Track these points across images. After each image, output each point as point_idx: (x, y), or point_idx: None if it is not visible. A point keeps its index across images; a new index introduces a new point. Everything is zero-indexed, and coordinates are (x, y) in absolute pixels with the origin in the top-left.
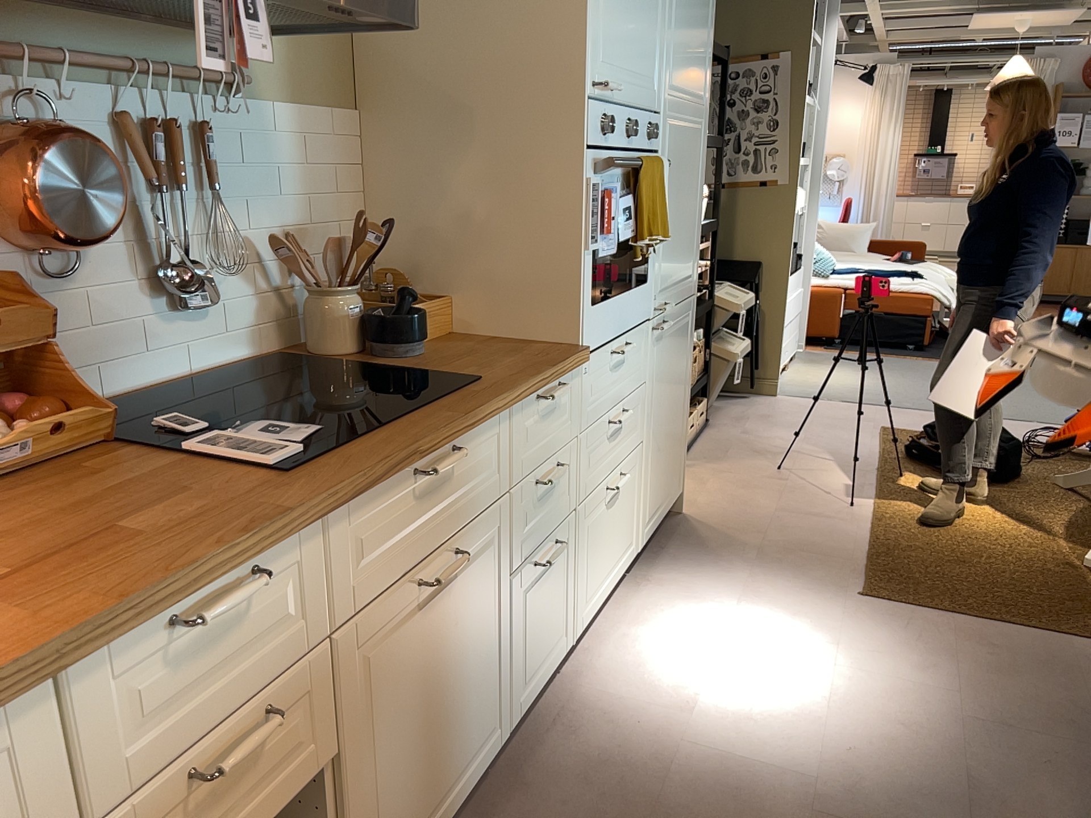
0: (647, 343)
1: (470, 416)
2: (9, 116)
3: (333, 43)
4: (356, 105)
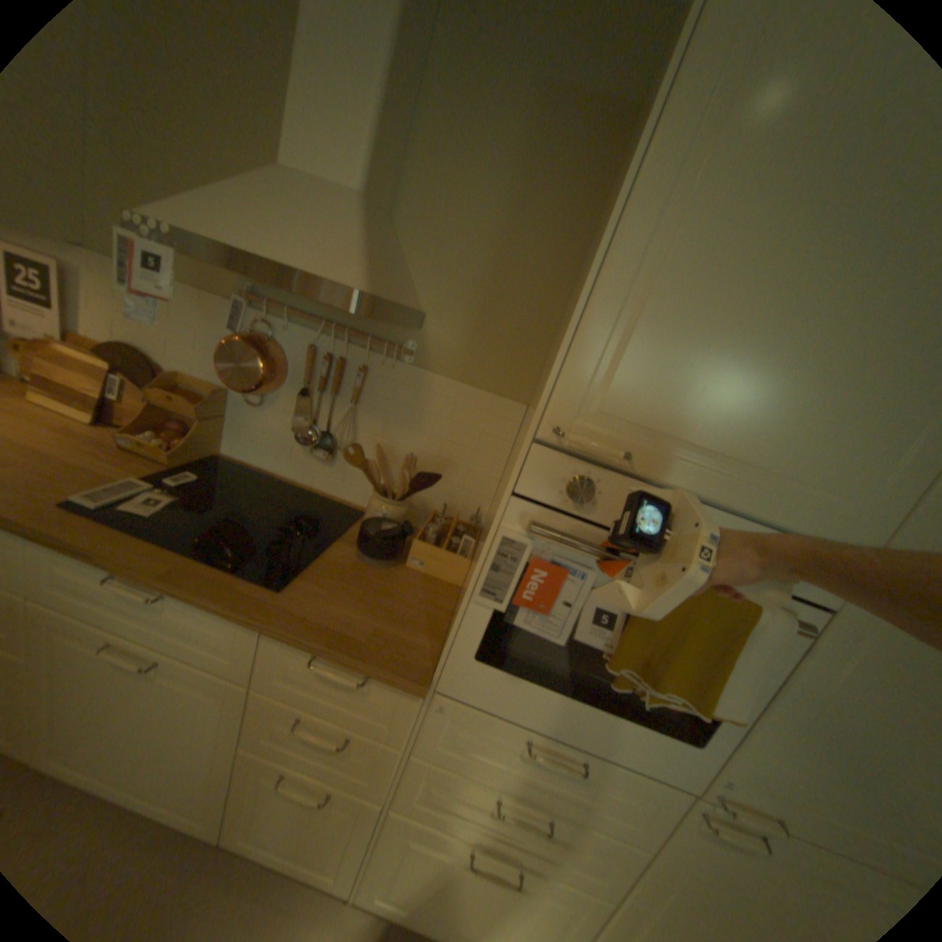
0: (671, 816)
1: (175, 589)
2: (262, 331)
3: (520, 351)
4: (529, 401)
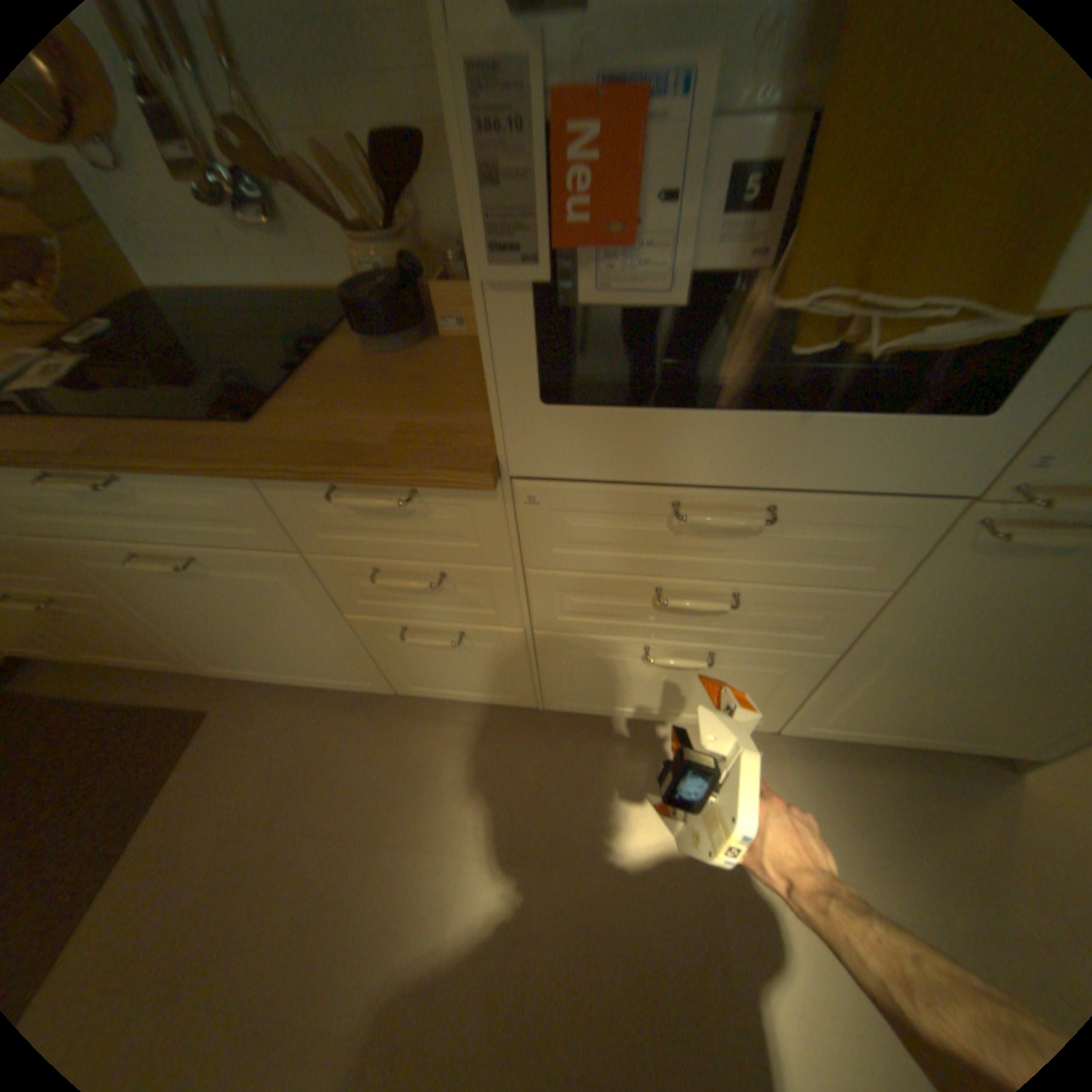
0: (922, 536)
1: (106, 458)
2: None
3: None
4: None
